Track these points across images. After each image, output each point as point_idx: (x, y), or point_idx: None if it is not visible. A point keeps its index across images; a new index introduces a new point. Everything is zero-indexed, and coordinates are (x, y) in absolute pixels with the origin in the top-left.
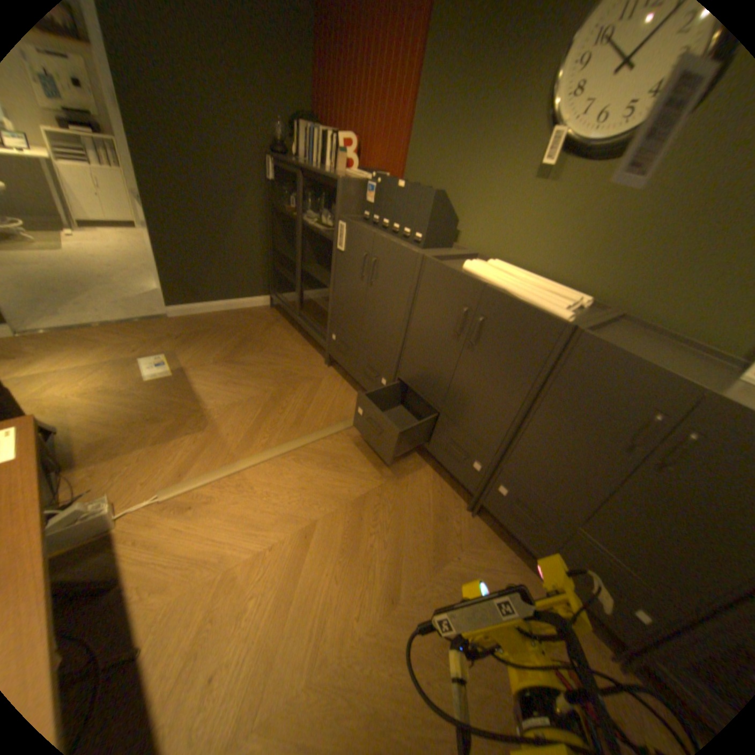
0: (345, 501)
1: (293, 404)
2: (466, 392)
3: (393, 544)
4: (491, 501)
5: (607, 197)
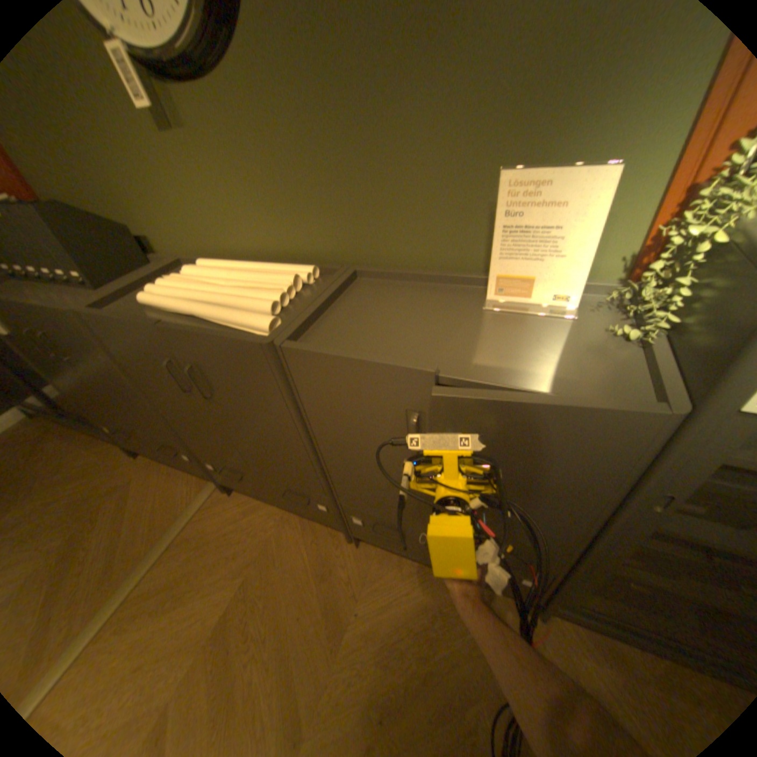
0: (200, 642)
1: (96, 544)
2: (252, 445)
3: (276, 657)
4: (356, 532)
5: (247, 128)
